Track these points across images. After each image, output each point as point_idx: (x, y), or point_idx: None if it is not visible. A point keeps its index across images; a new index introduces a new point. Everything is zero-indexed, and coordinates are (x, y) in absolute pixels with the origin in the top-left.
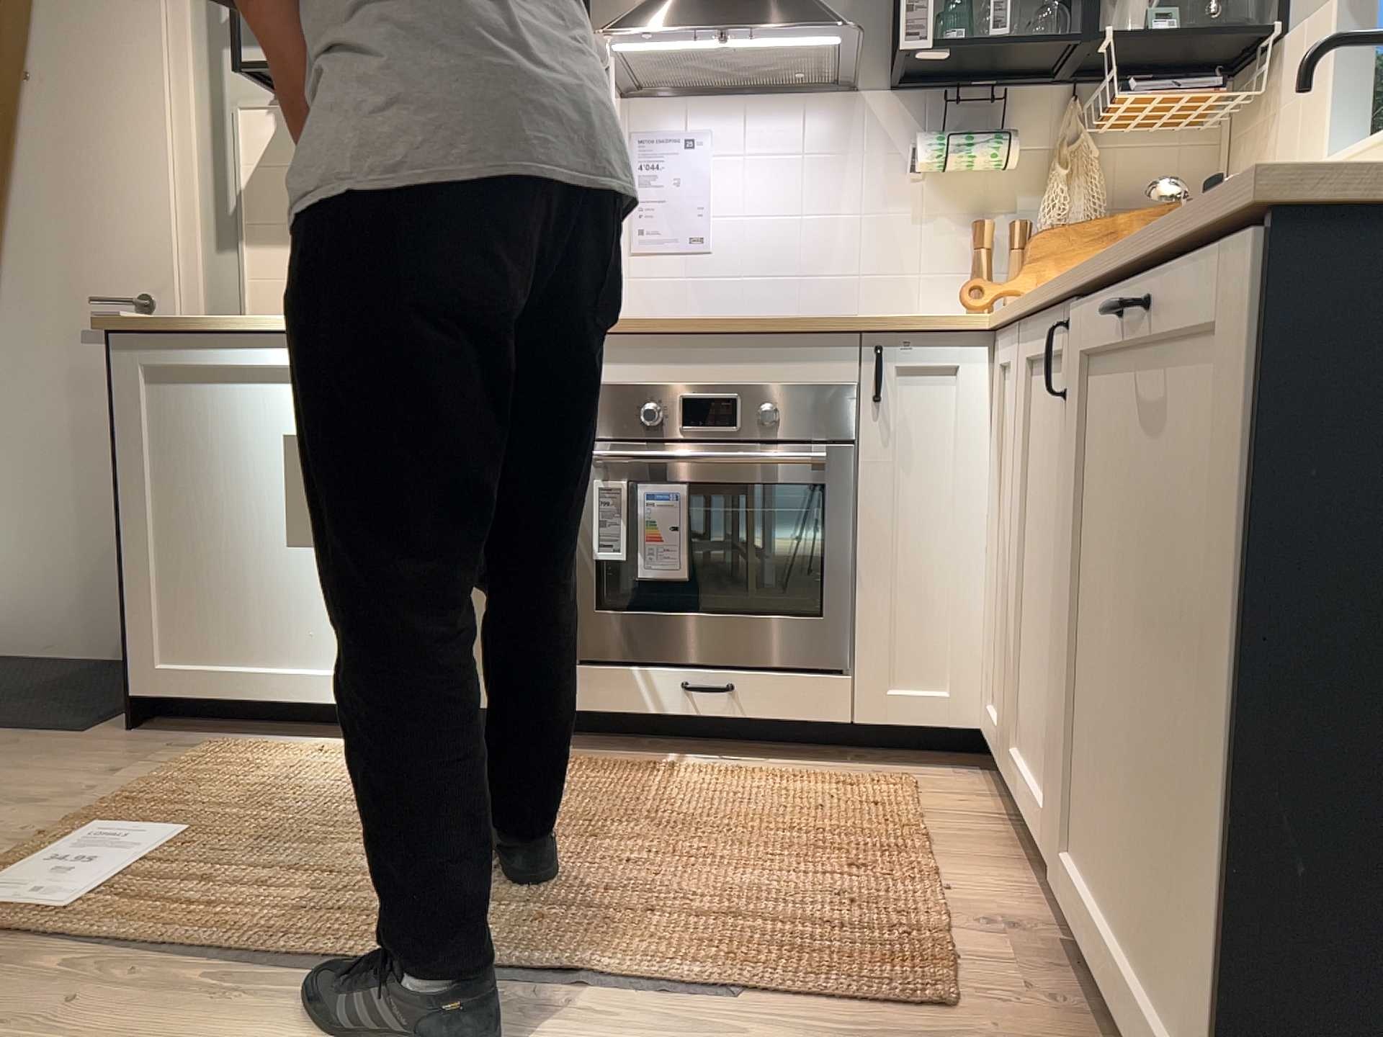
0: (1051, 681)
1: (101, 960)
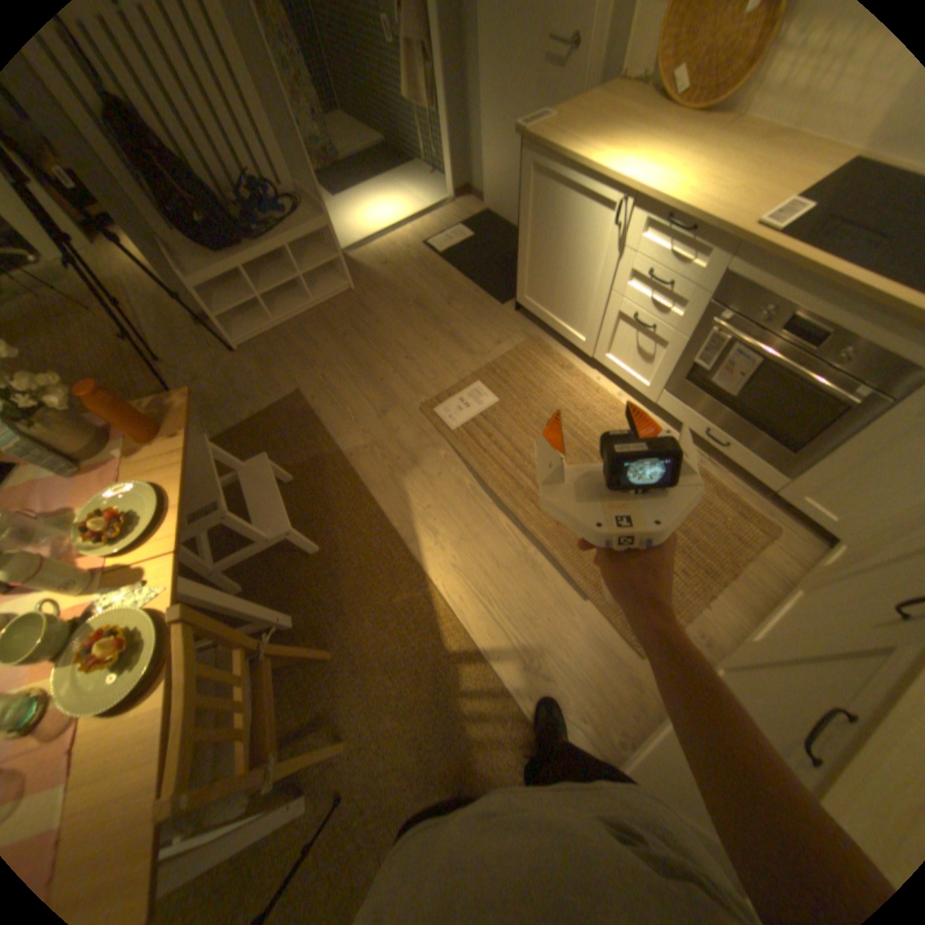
0: (806, 620)
1: (454, 454)
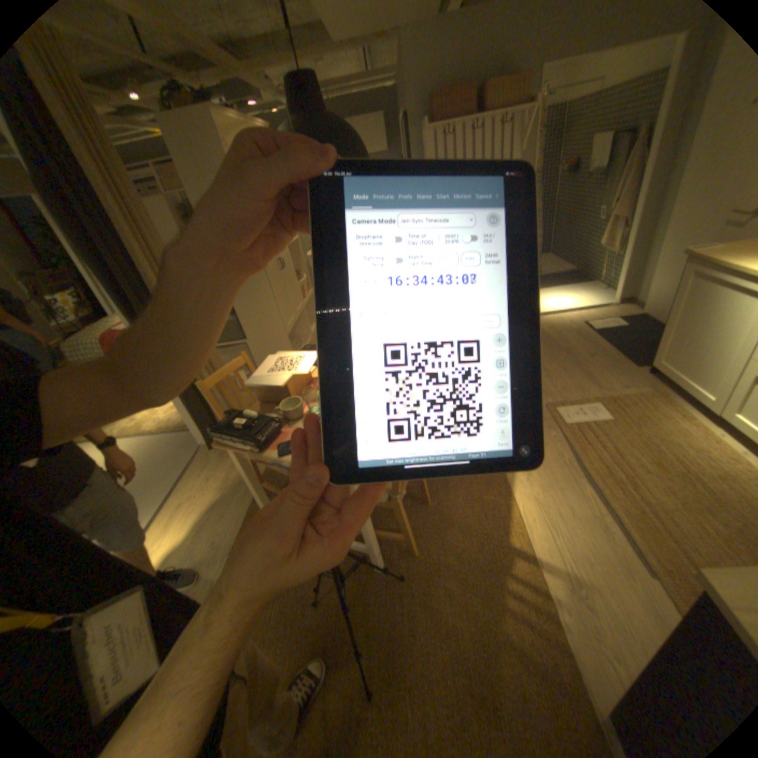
0: None
1: (561, 437)
